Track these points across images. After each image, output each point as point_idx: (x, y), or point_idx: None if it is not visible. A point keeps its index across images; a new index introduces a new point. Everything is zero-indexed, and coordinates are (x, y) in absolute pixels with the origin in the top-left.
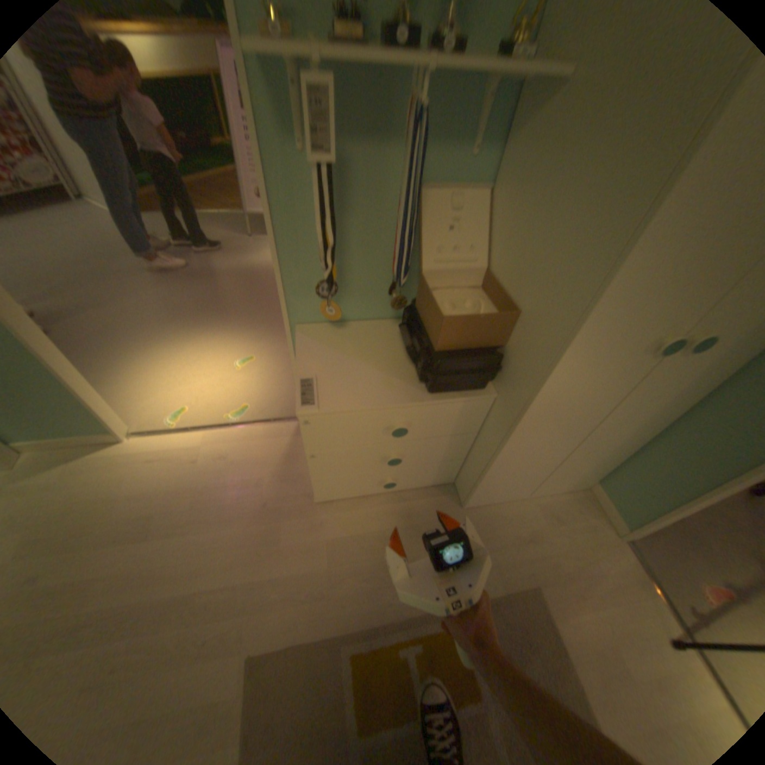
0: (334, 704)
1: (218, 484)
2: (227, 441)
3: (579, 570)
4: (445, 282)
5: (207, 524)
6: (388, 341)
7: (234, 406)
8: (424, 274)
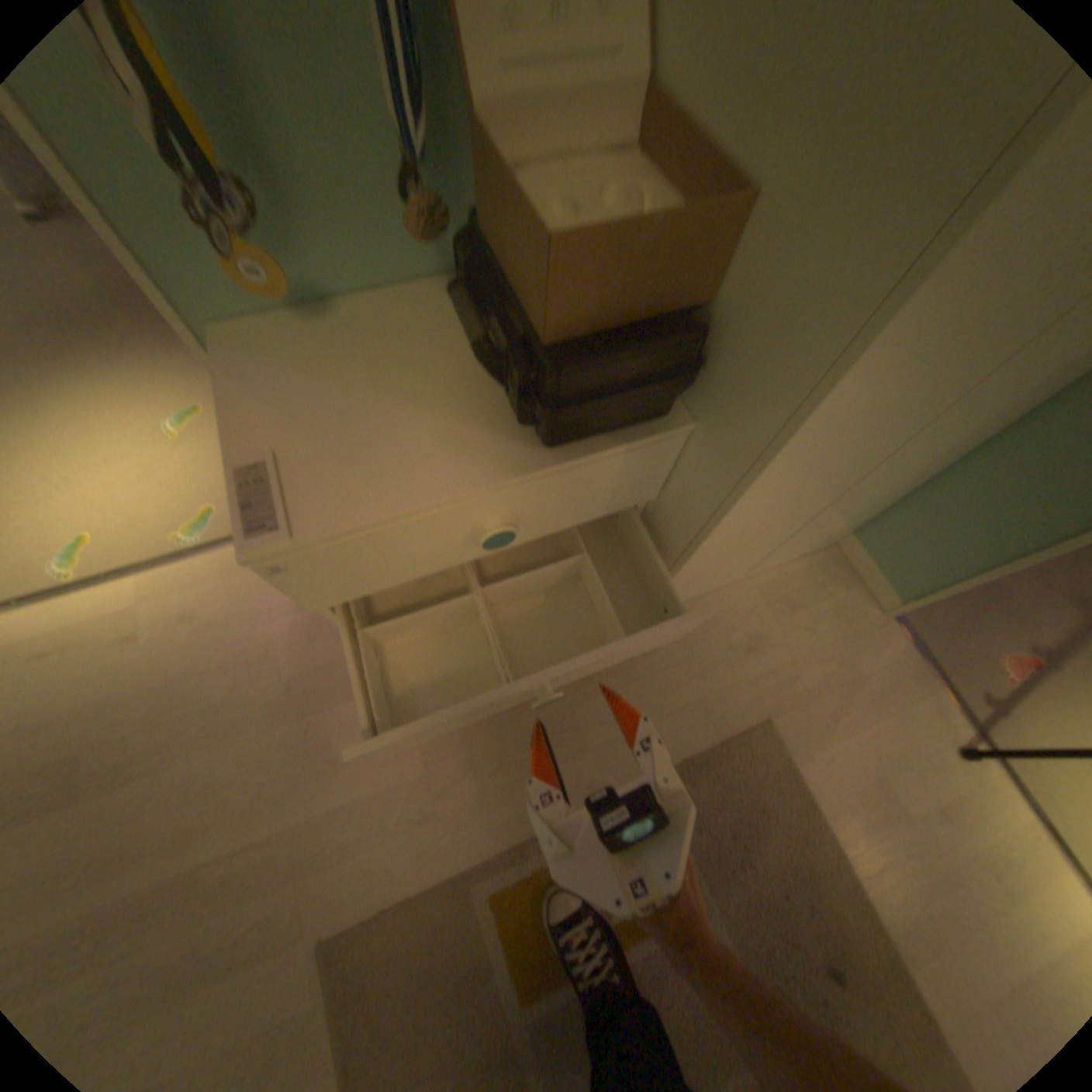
0: (474, 974)
1: (190, 670)
2: (186, 585)
3: (827, 678)
4: (544, 135)
5: (188, 745)
6: (436, 333)
7: (184, 513)
8: (480, 112)
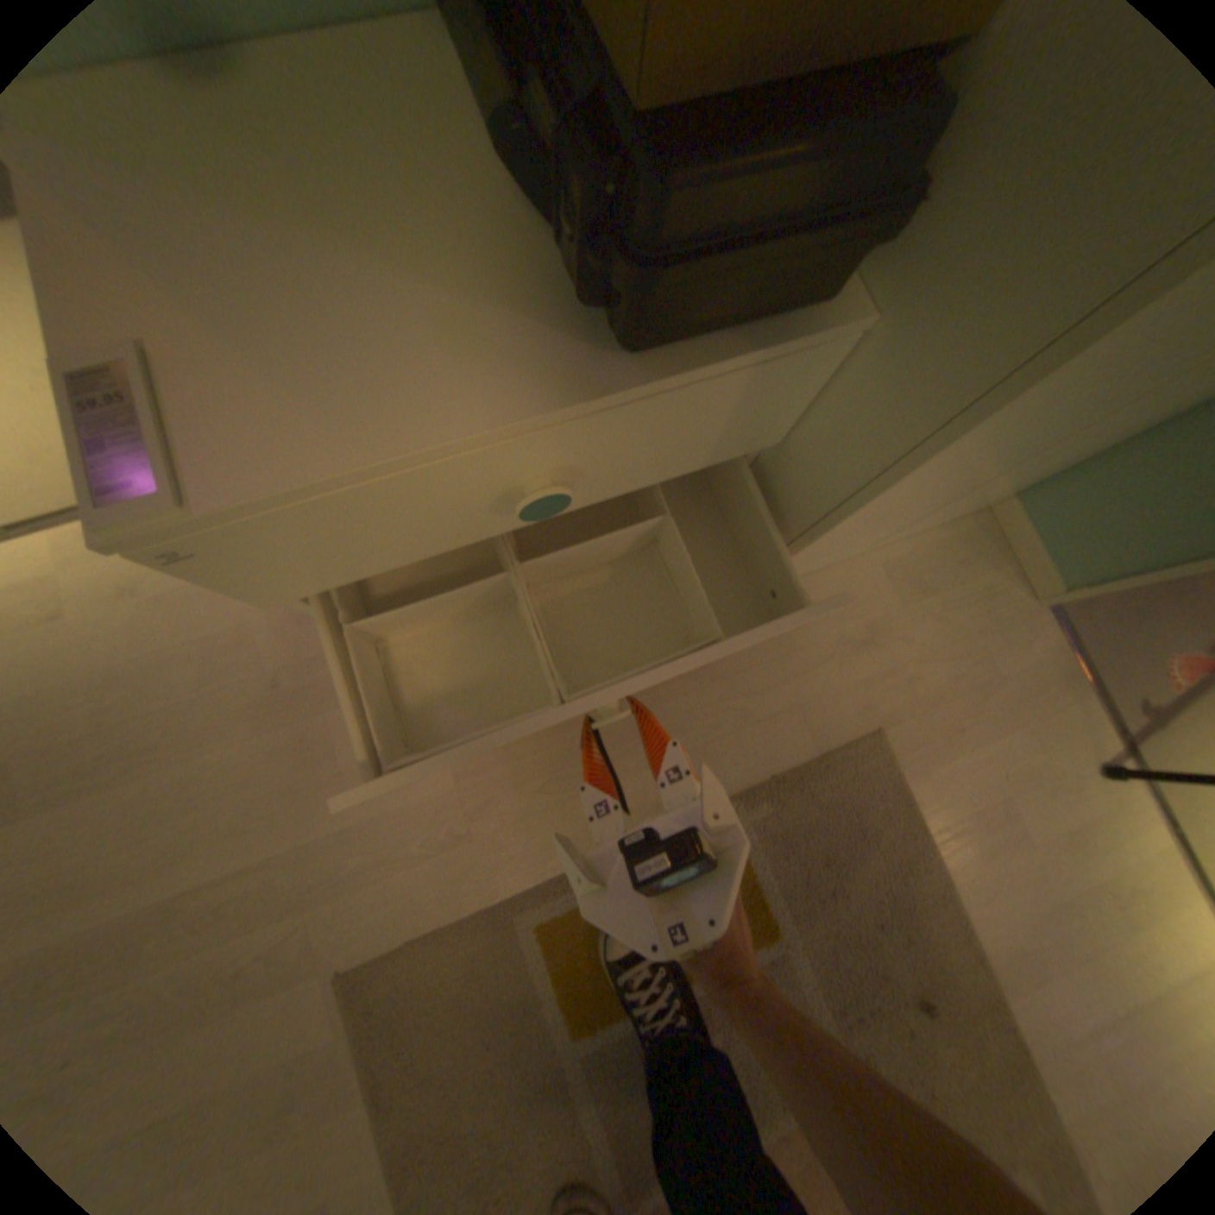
0: (519, 1011)
1: (143, 662)
2: None
3: (956, 681)
4: None
5: (152, 757)
6: (431, 129)
7: None
8: None
